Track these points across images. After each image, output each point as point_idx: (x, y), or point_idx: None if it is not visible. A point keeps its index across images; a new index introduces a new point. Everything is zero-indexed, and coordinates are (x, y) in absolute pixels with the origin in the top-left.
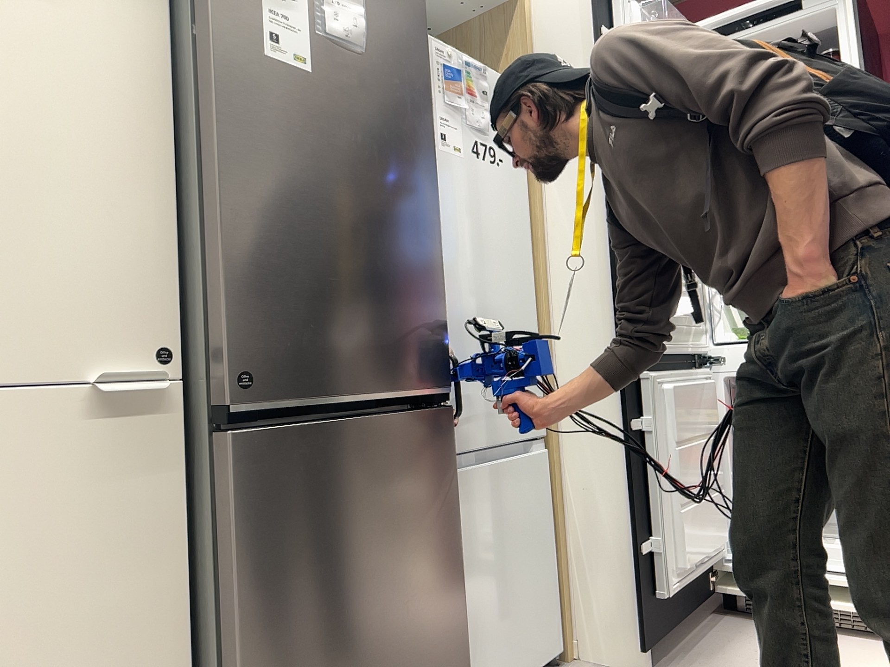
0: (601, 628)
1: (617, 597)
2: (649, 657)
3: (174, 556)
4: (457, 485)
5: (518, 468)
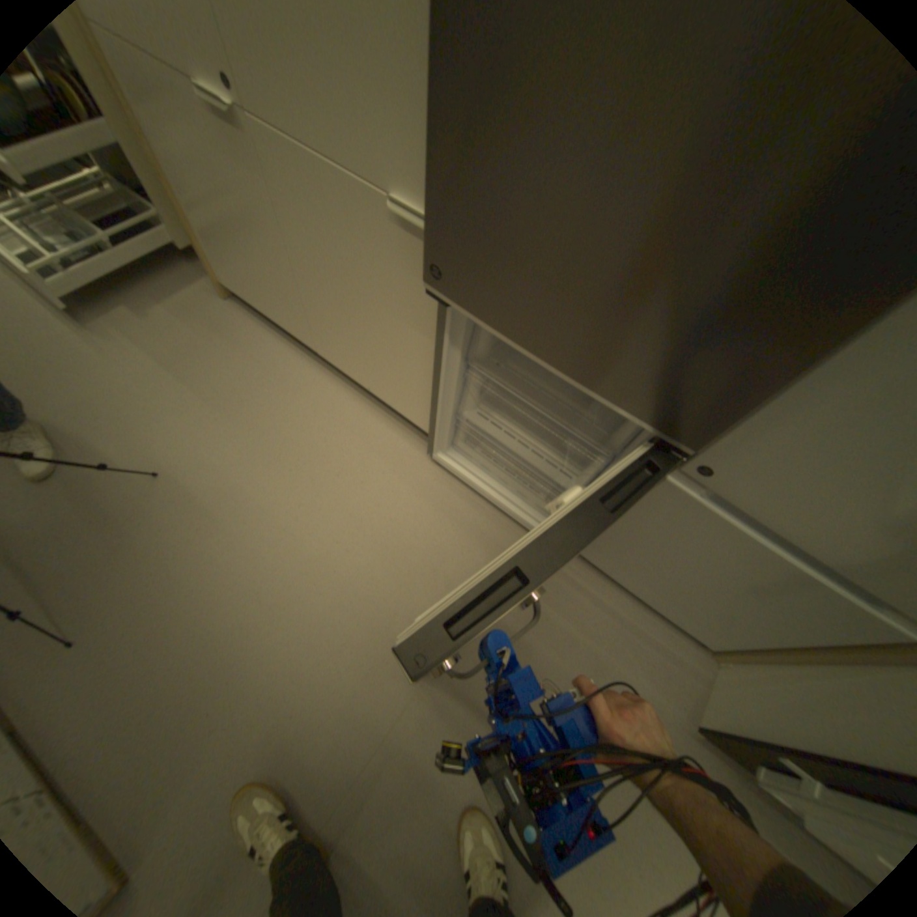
0: (735, 692)
1: (755, 715)
2: (709, 738)
3: (434, 332)
4: (691, 504)
5: (813, 584)
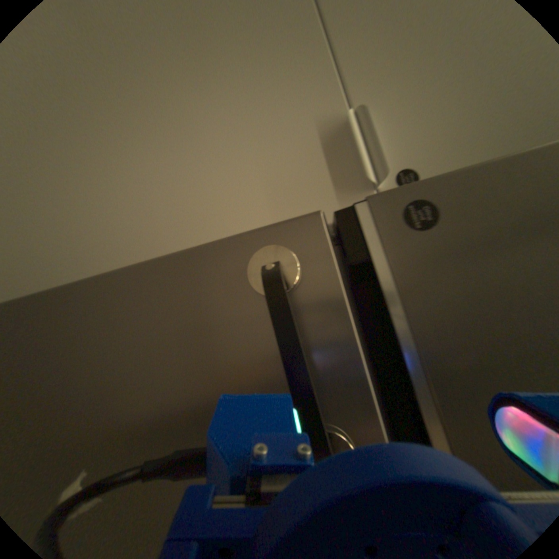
0: None
1: None
2: None
3: None
4: None
5: None
